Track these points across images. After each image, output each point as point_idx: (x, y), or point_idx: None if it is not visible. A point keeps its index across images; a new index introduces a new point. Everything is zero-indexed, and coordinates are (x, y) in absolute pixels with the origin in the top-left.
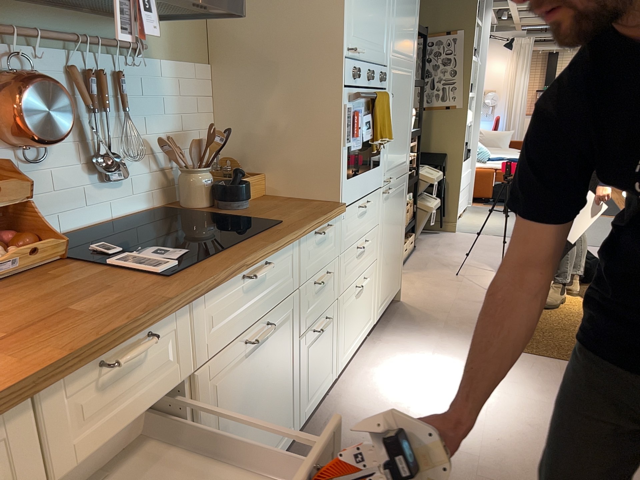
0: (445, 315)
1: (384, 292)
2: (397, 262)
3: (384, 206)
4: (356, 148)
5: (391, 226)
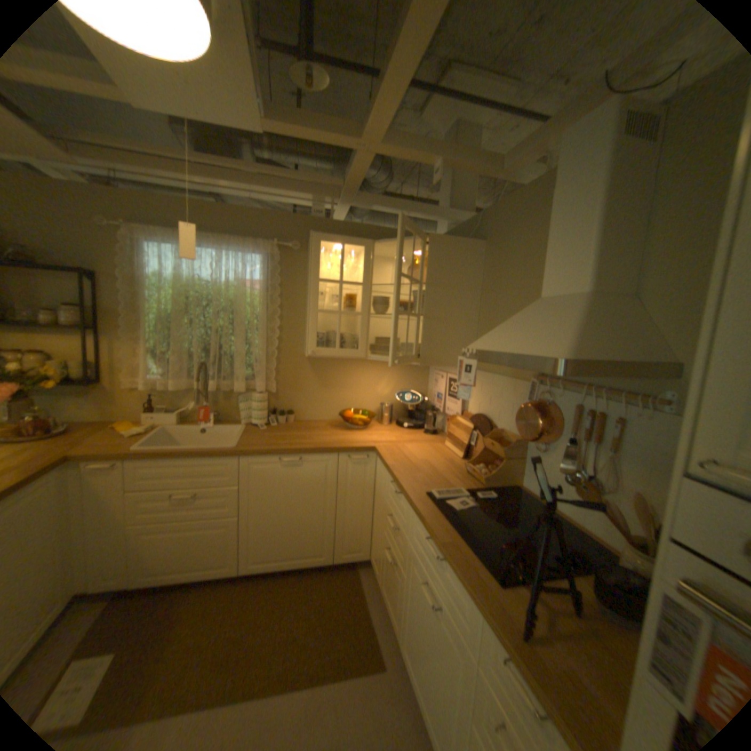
0: None
1: None
2: None
3: None
4: None
5: None
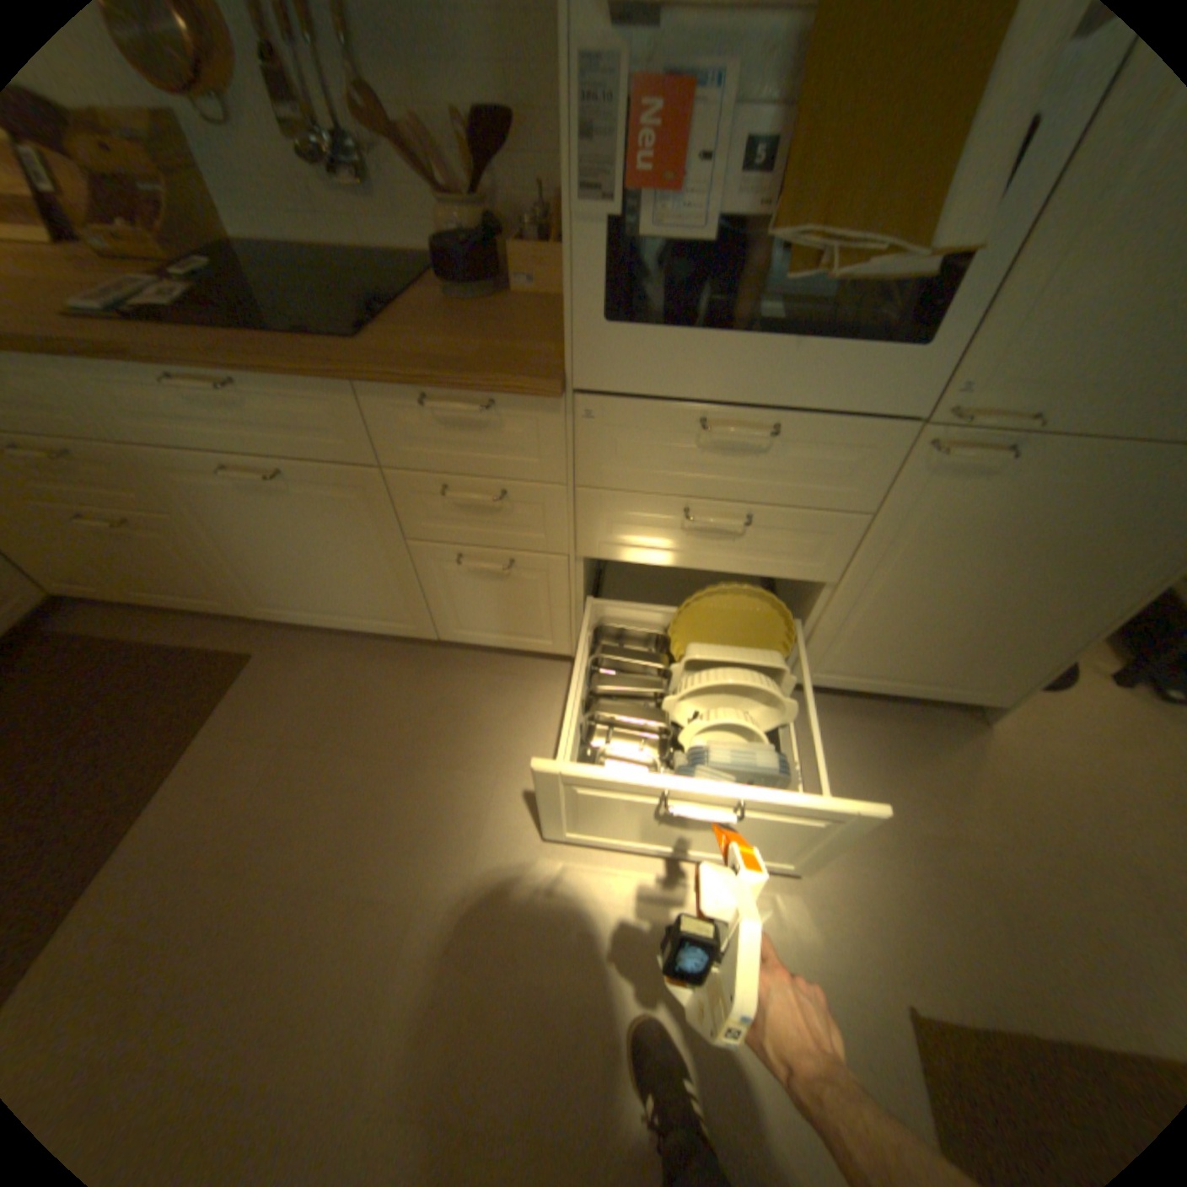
0: (1000, 841)
1: (869, 665)
2: (1008, 654)
3: (937, 486)
4: (676, 232)
5: (987, 556)
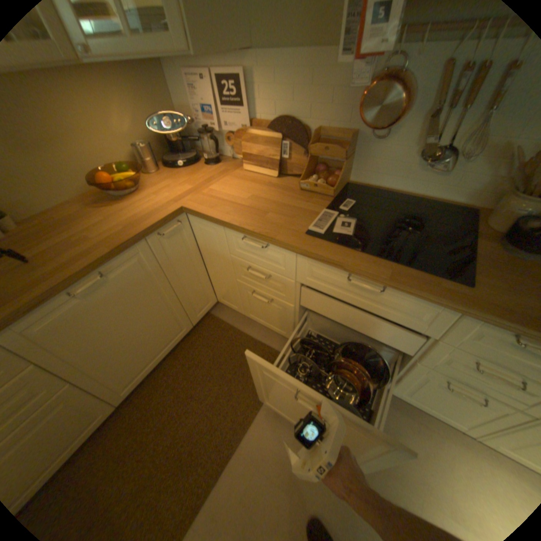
0: None
1: None
2: None
3: None
4: None
5: None
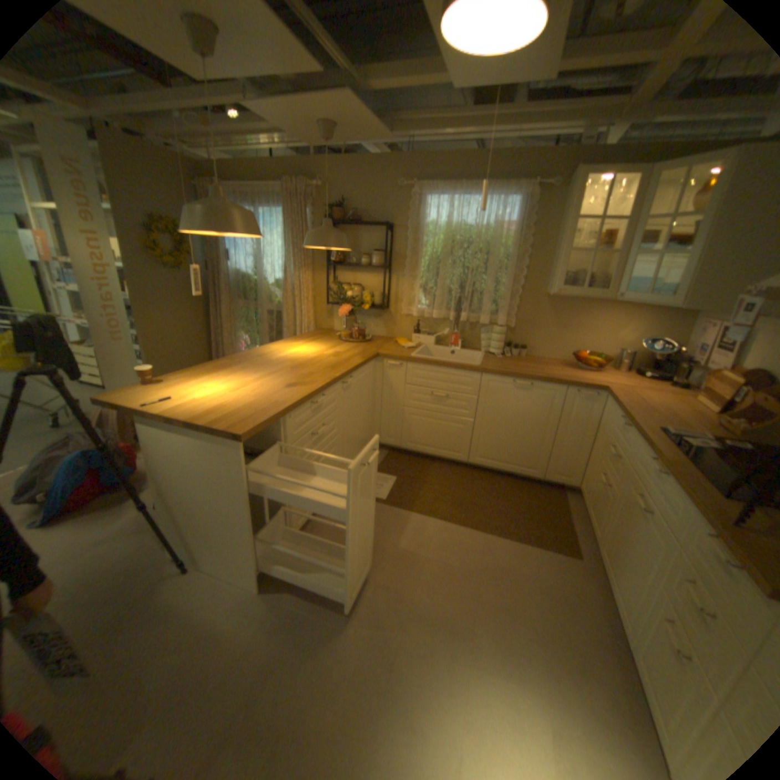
0: None
1: None
2: None
3: None
4: None
5: None
